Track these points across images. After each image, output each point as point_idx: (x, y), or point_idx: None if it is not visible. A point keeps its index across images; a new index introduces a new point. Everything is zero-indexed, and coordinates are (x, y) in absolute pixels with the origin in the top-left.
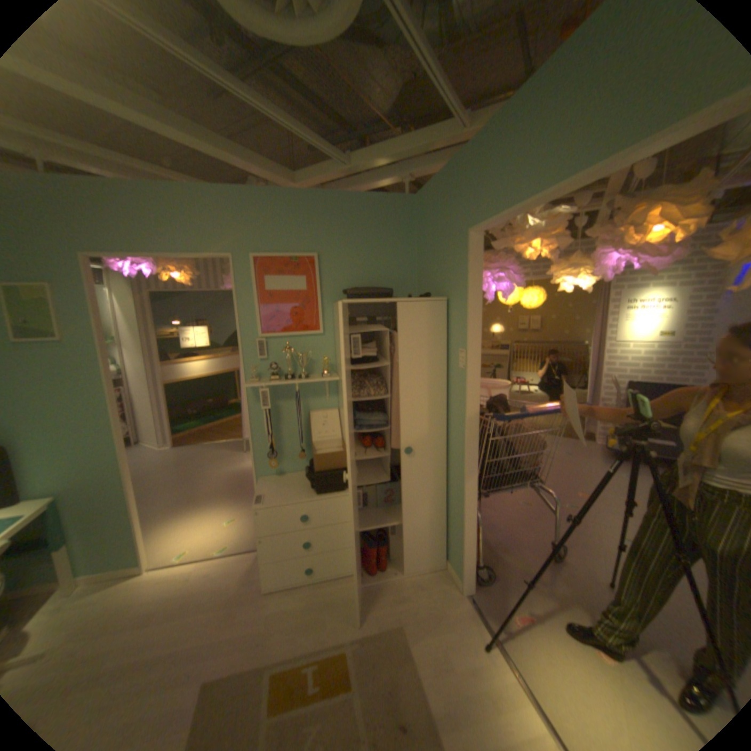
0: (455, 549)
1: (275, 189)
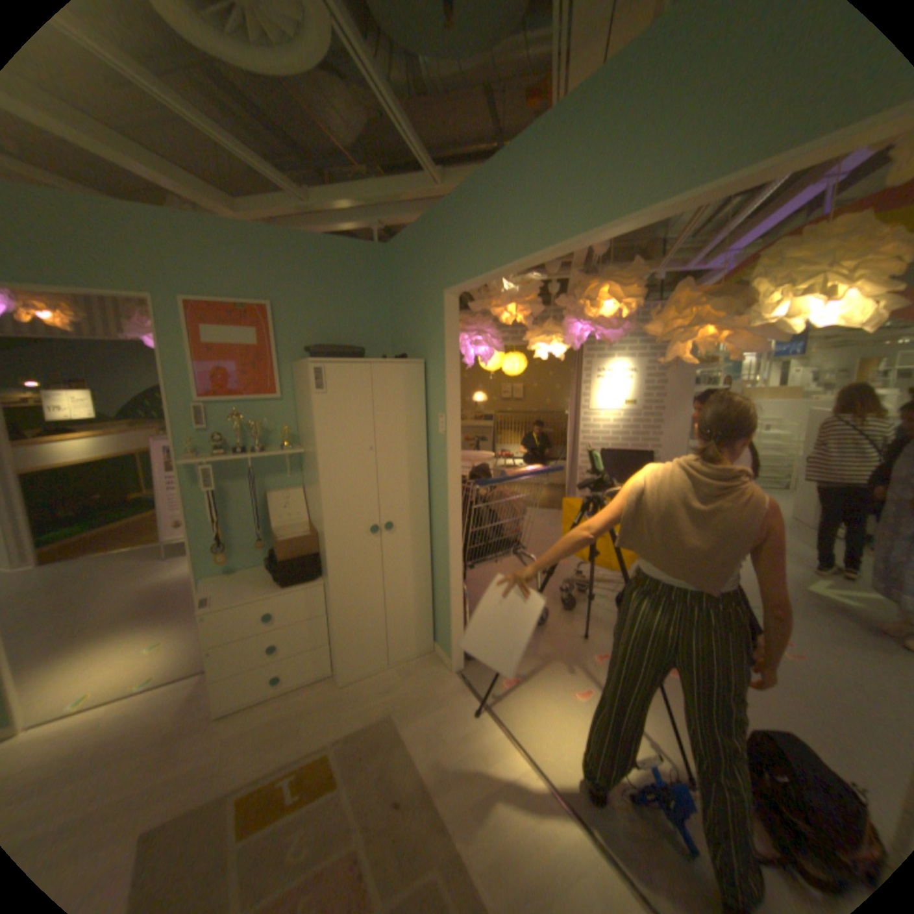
0: (441, 628)
1: (210, 219)
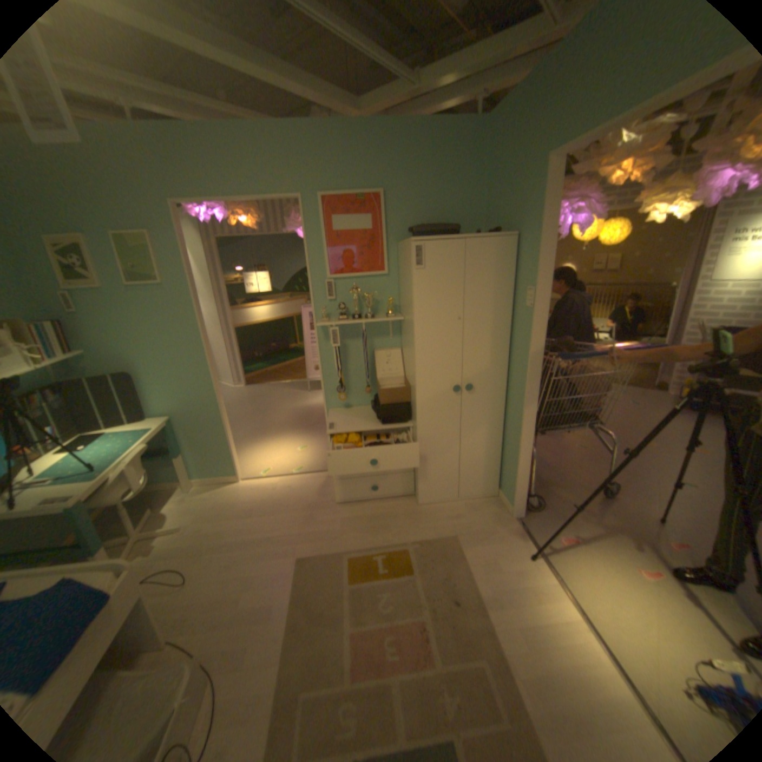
0: (507, 479)
1: (340, 119)
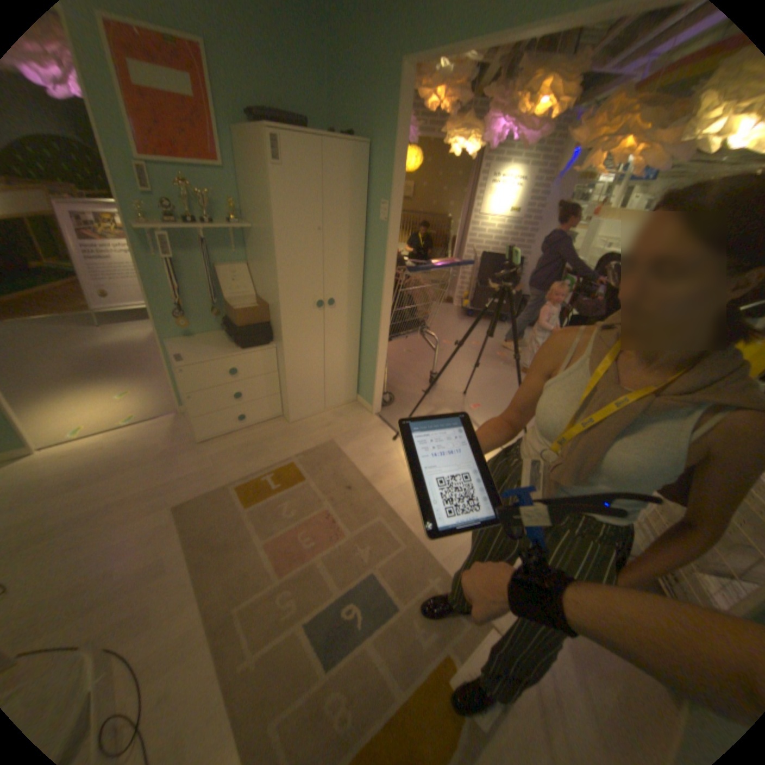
0: (364, 384)
1: None
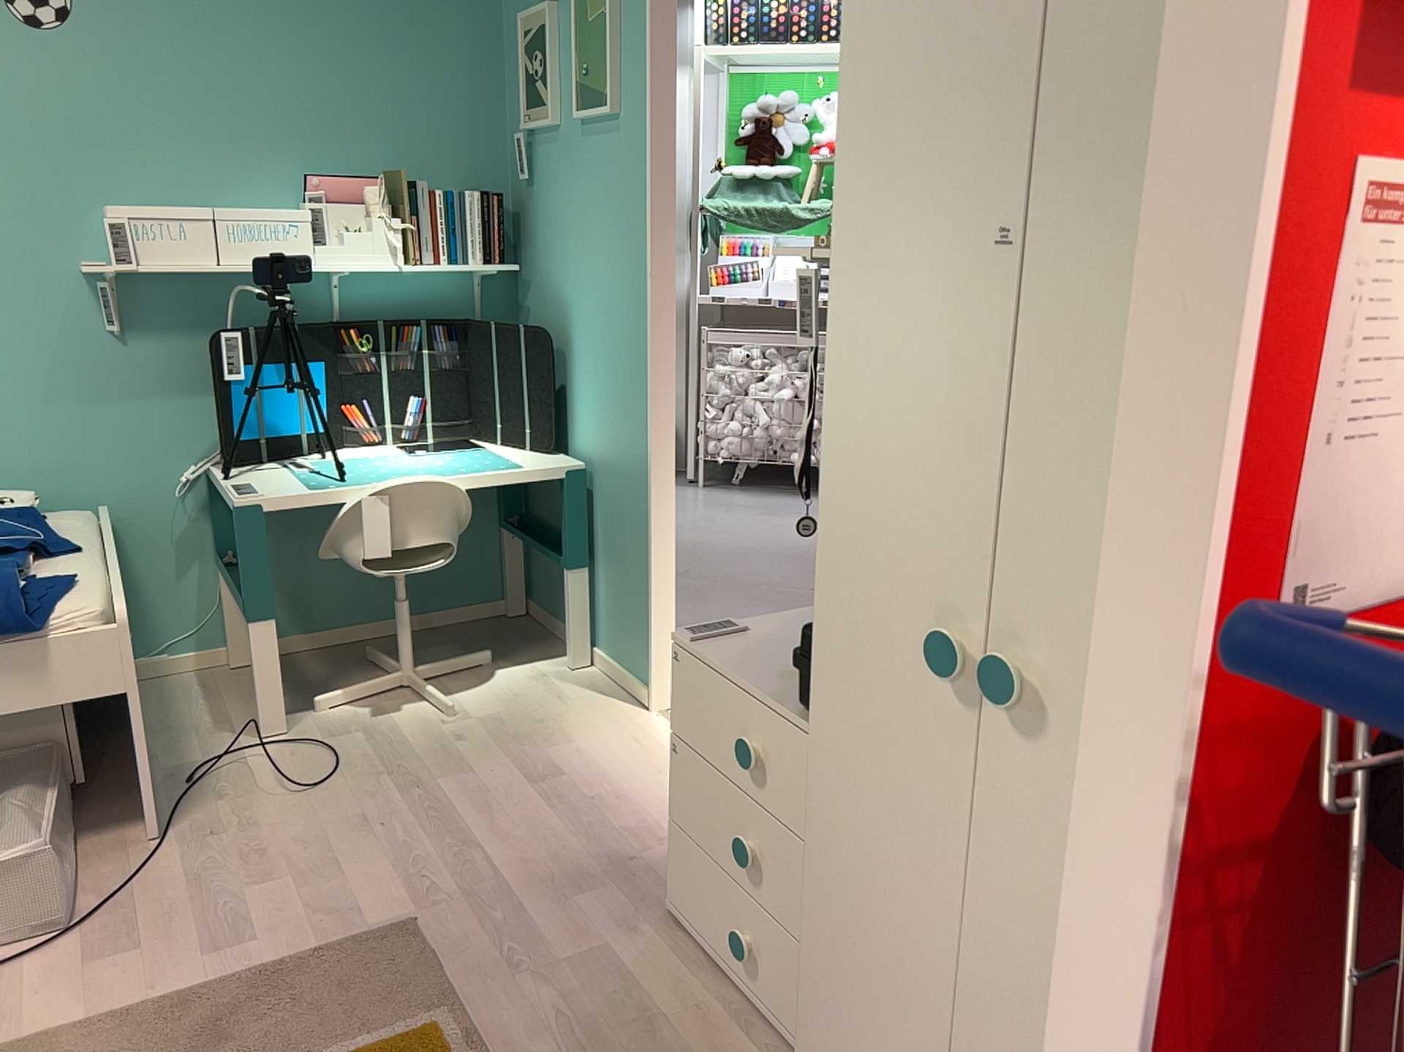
0: None
1: None
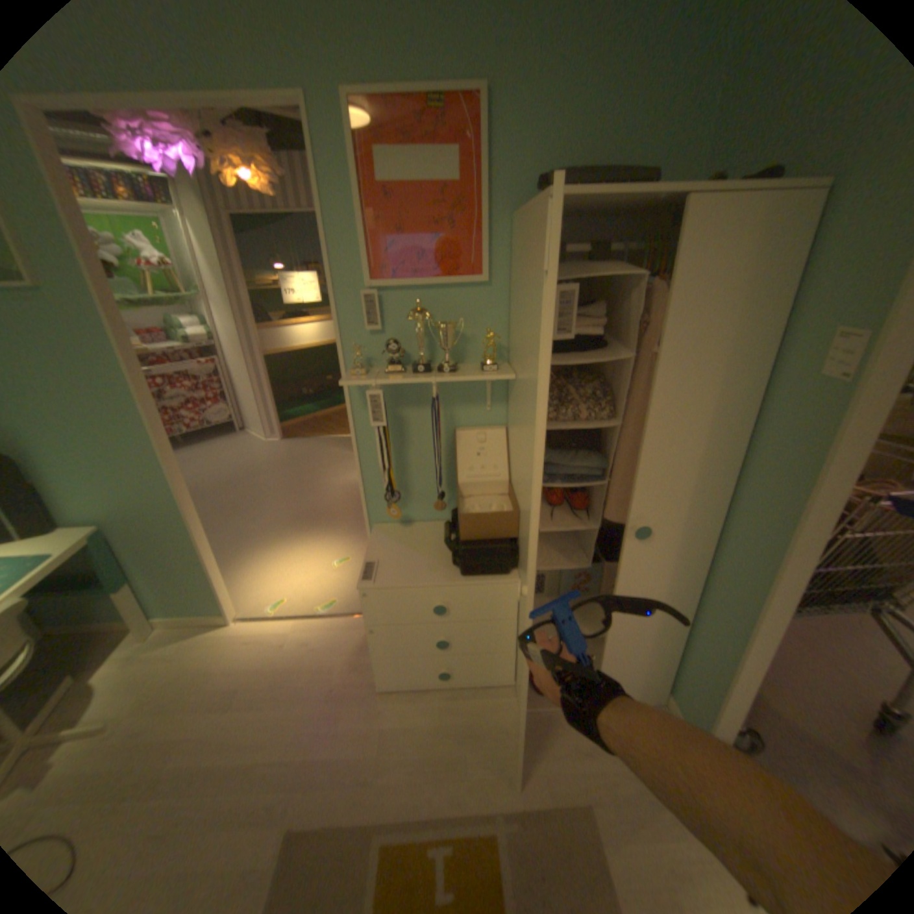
0: (694, 691)
1: None
